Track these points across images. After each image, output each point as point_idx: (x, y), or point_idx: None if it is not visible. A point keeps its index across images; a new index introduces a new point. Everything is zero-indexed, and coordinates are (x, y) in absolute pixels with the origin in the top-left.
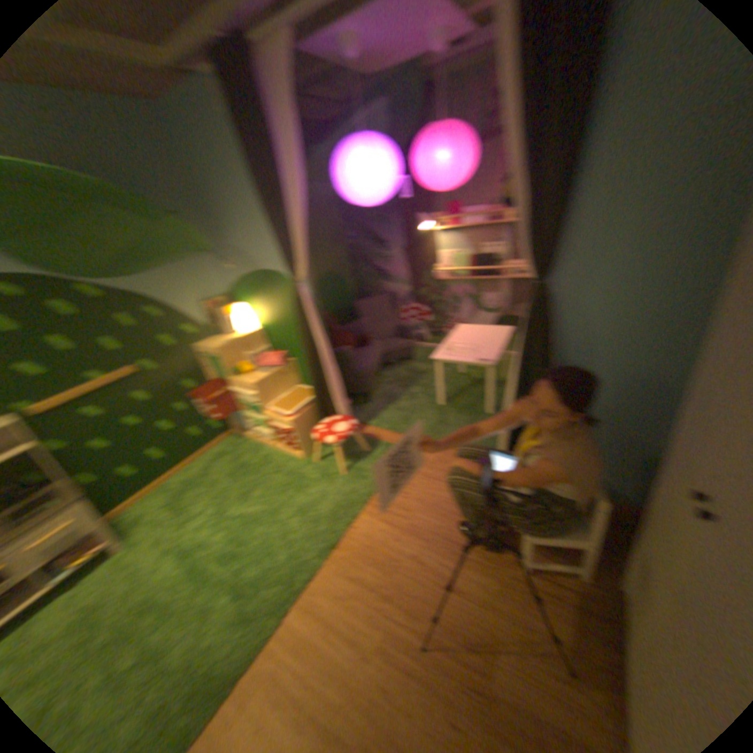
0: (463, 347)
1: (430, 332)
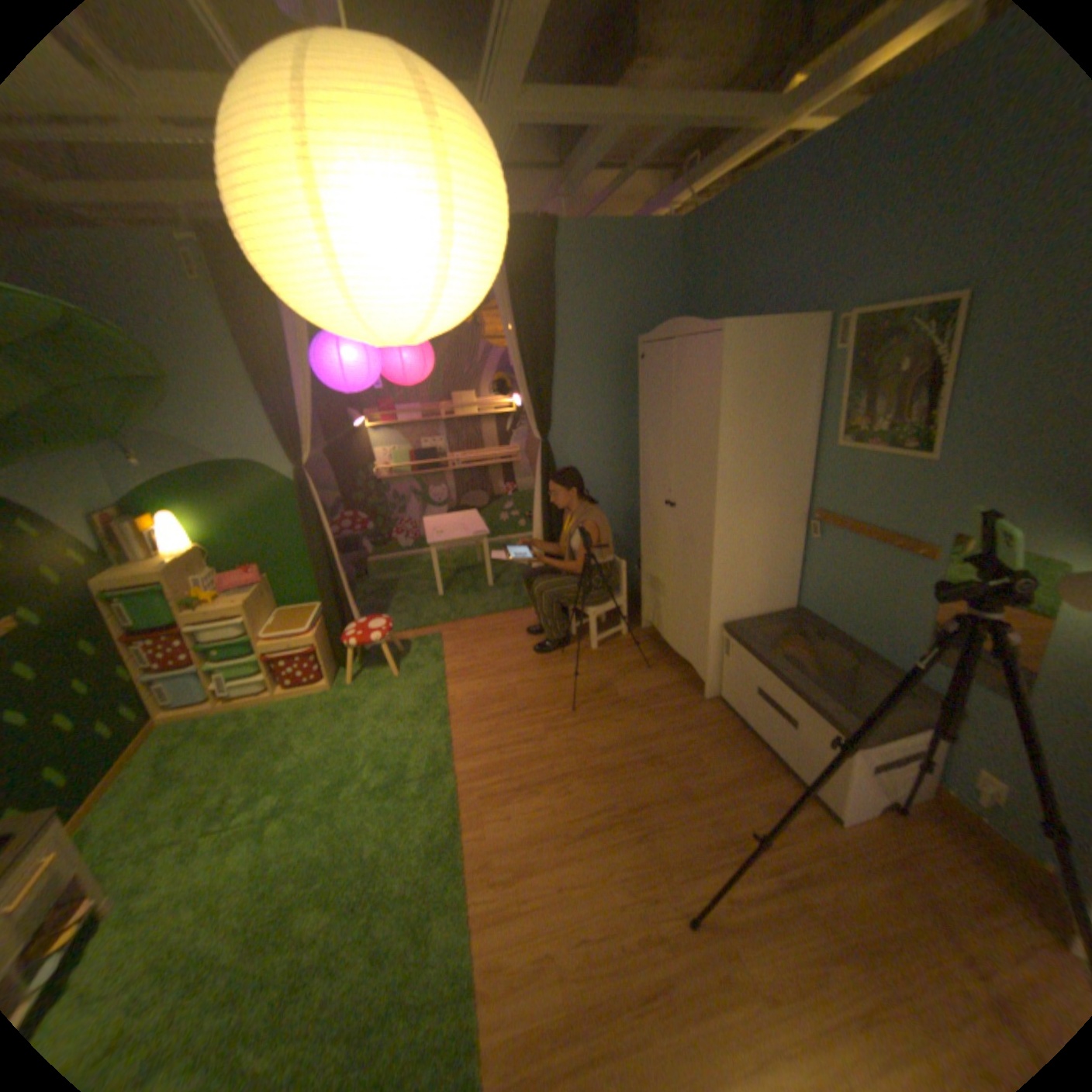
0: (451, 530)
1: (376, 543)
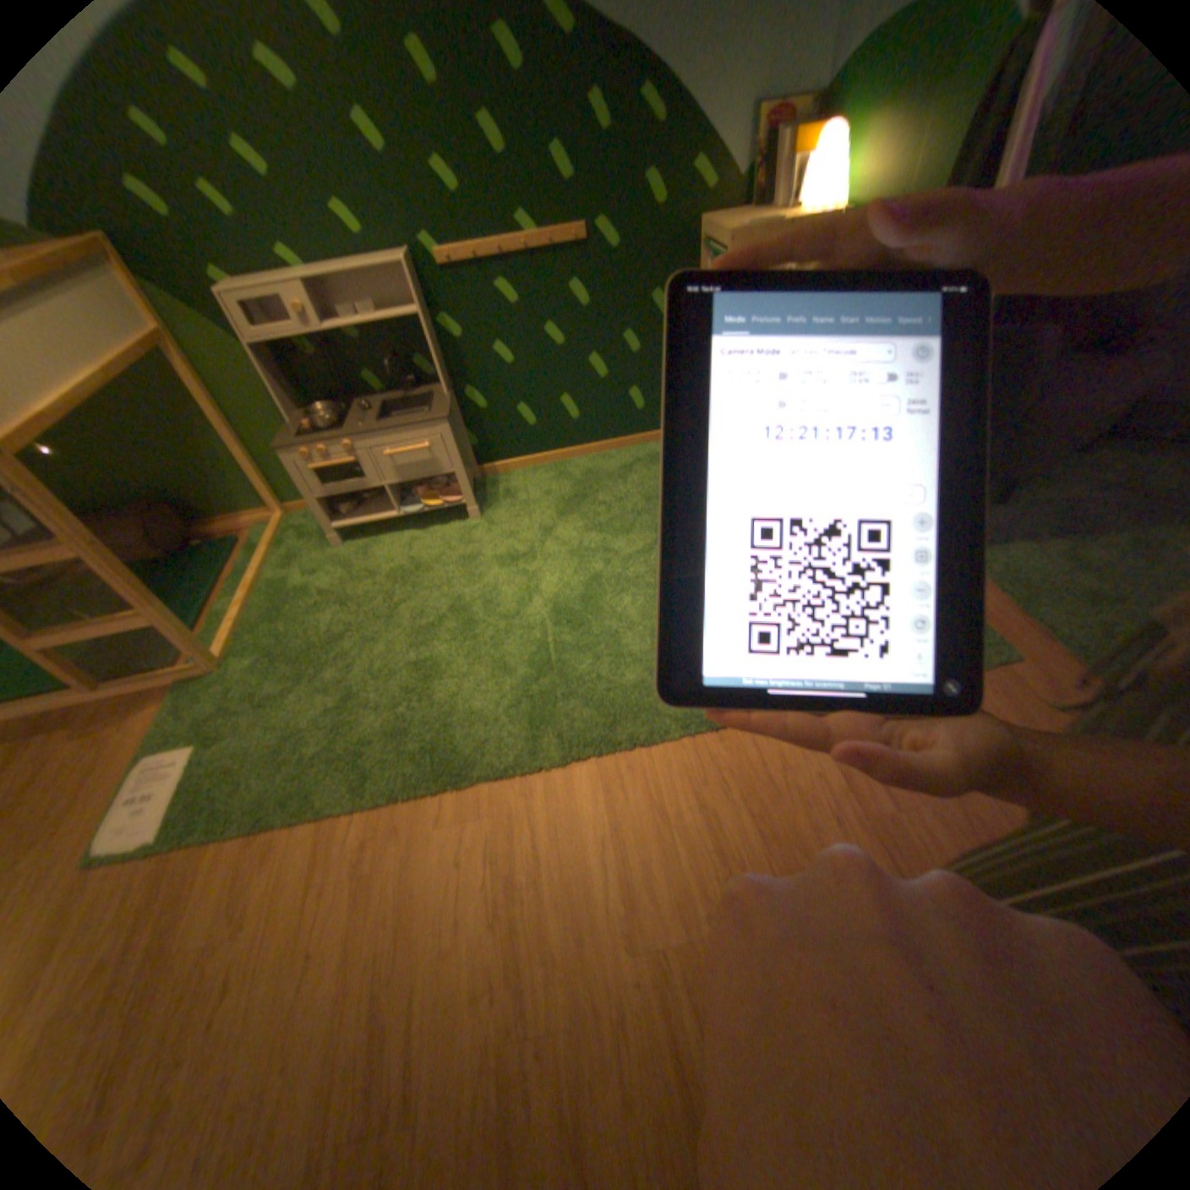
0: None
1: None
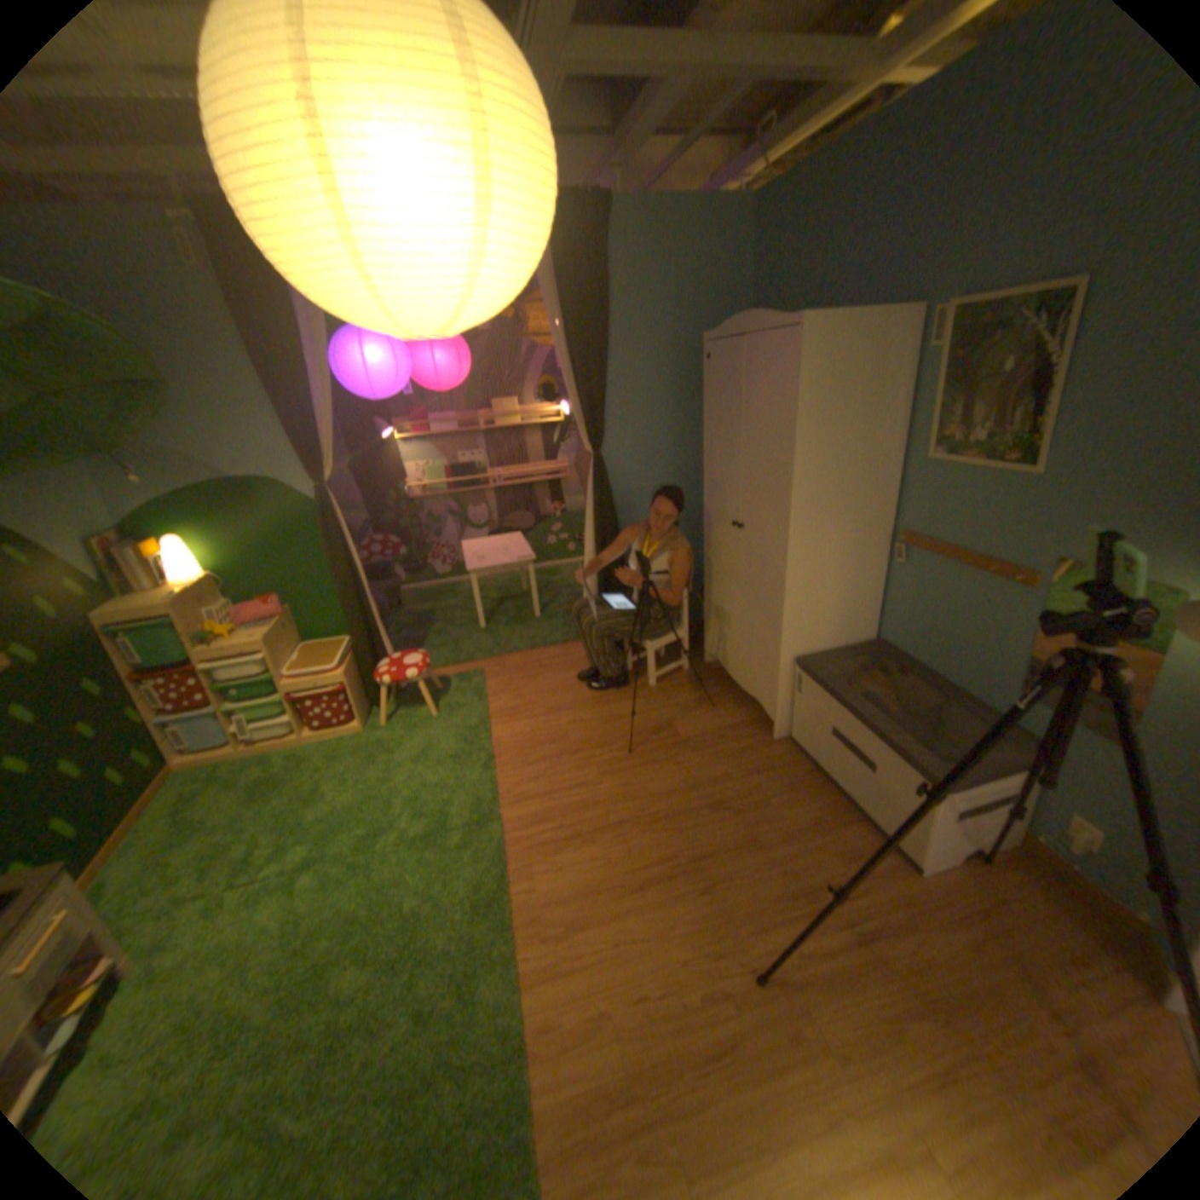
0: (492, 556)
1: (410, 570)
